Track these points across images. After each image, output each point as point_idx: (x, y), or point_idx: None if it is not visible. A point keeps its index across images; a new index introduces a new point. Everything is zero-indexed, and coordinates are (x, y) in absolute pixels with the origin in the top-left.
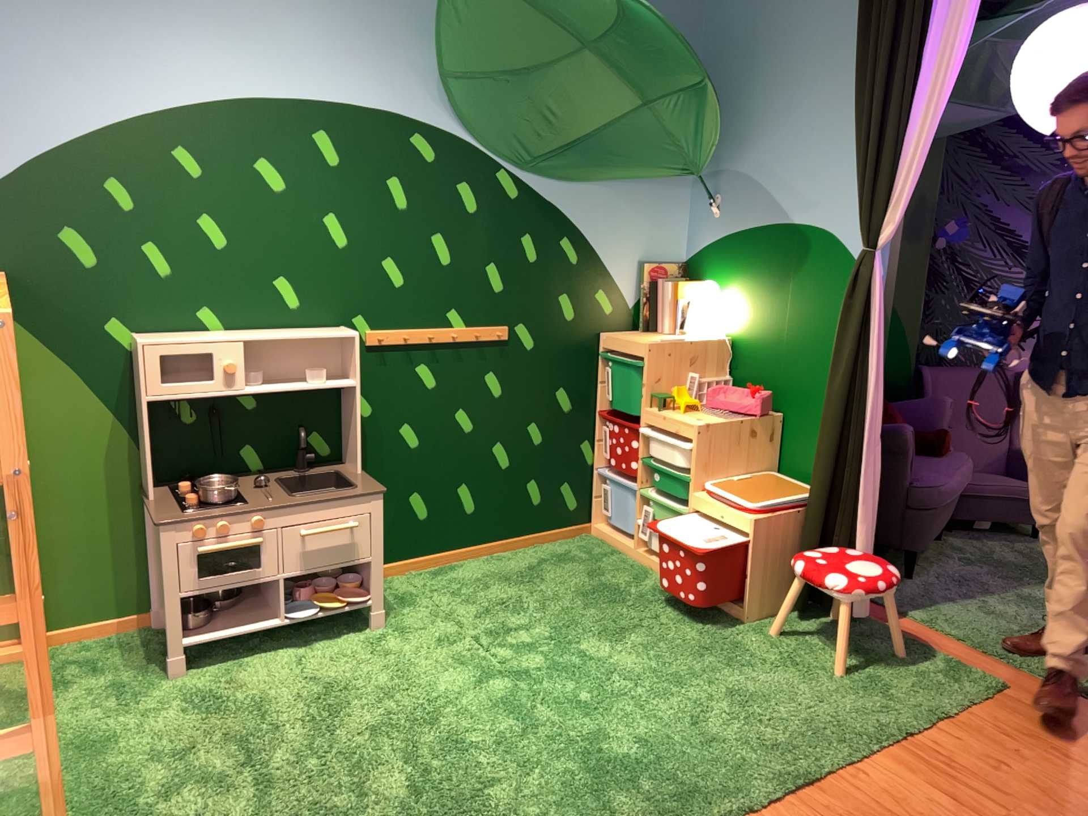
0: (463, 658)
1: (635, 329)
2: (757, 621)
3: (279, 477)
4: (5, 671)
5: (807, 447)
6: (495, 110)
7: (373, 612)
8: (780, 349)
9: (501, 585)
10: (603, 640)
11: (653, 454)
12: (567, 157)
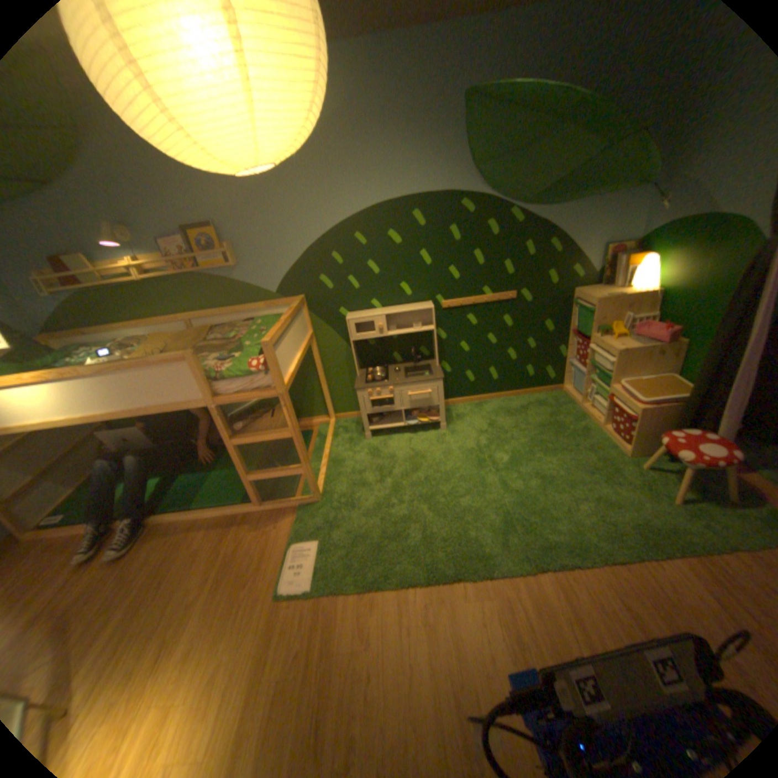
0: (470, 454)
1: (601, 284)
2: (640, 463)
3: (403, 368)
4: (319, 429)
5: (706, 364)
6: (506, 171)
7: (440, 425)
8: (699, 300)
9: (503, 417)
10: (541, 457)
11: (597, 359)
12: (557, 187)
